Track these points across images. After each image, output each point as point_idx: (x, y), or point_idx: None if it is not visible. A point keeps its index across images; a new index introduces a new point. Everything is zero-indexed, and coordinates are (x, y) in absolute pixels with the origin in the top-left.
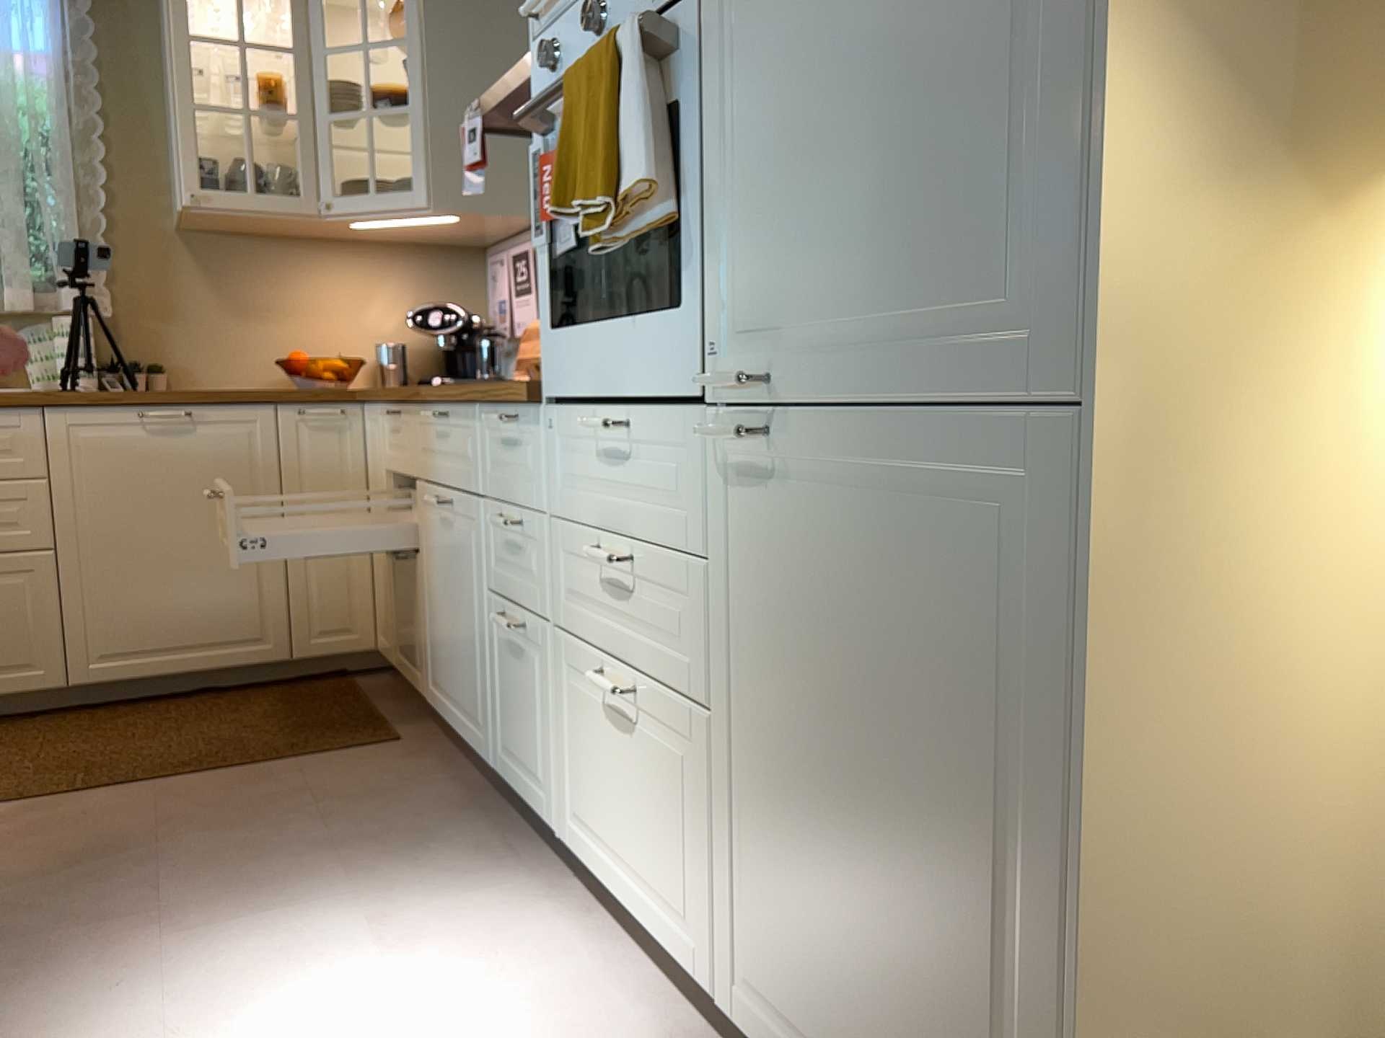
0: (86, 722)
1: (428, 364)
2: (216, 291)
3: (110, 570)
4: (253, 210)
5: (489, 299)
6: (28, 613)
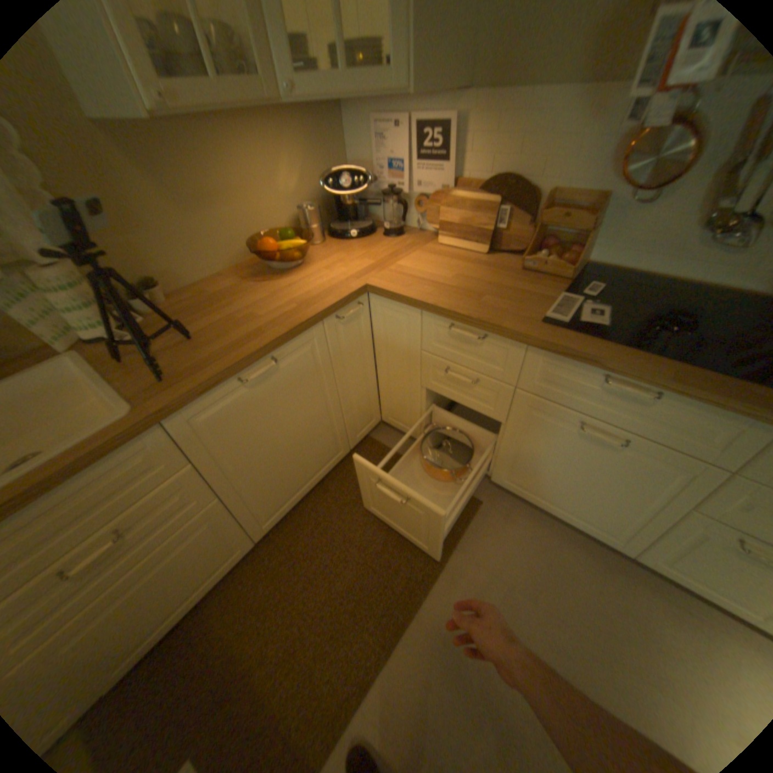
0: (281, 553)
1: (320, 211)
2: (162, 190)
3: (258, 480)
4: (221, 105)
5: (348, 146)
6: (220, 535)
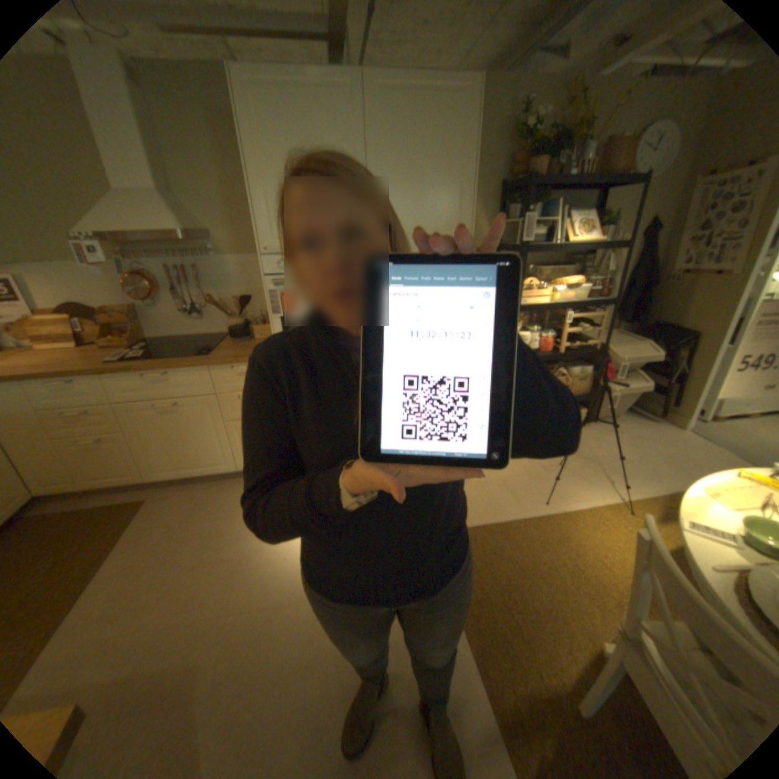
0: None
1: None
2: None
3: None
4: None
5: None
6: None
